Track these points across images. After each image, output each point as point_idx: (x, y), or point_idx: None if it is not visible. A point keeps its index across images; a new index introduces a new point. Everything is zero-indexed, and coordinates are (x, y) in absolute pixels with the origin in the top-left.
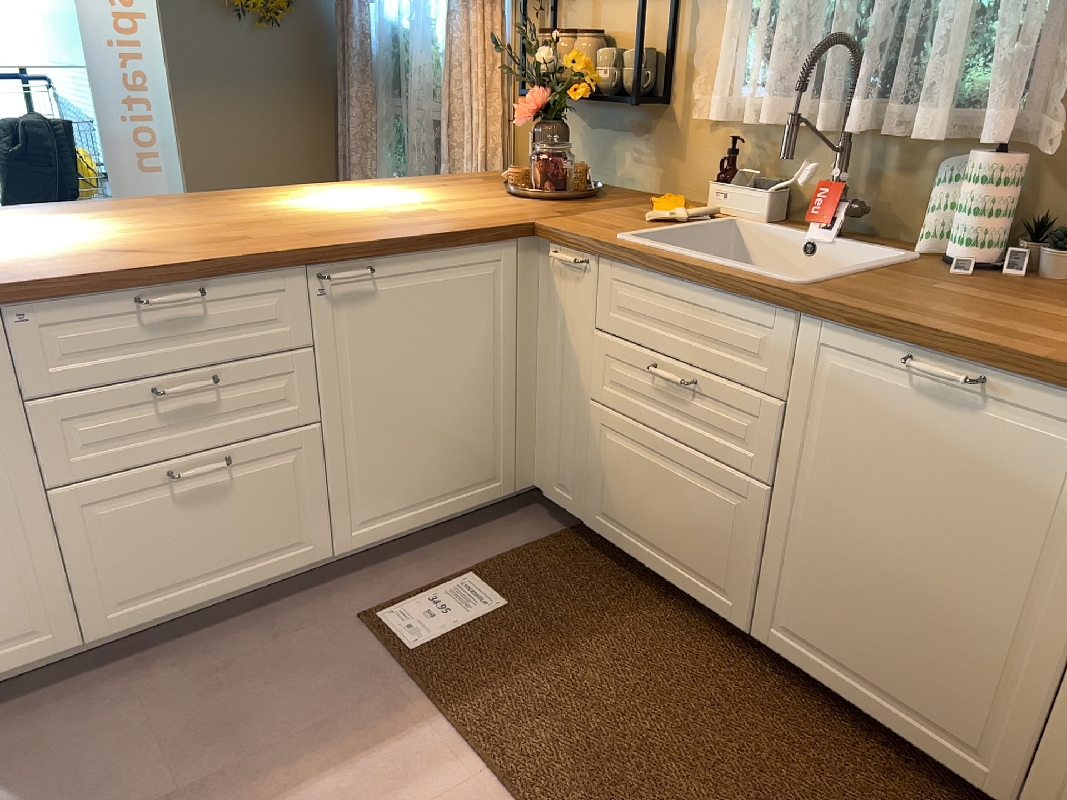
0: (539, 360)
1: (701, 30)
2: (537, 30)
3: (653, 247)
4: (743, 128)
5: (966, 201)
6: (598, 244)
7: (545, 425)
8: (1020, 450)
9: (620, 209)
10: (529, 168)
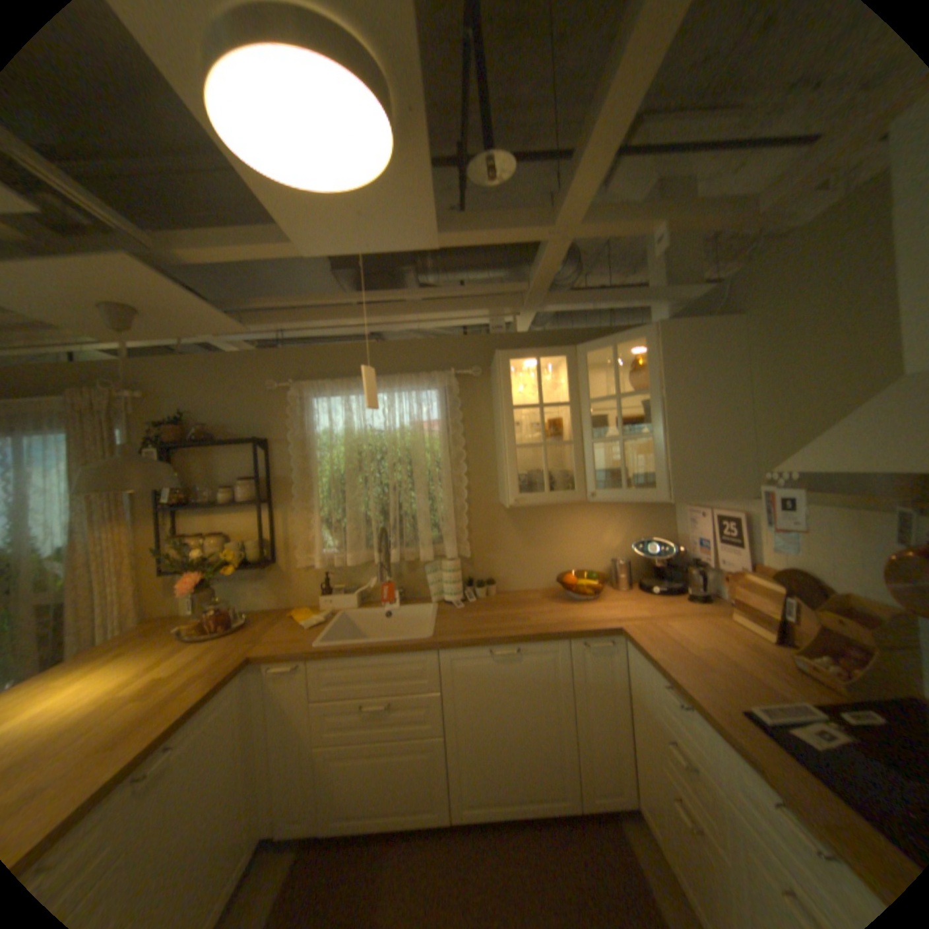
0: (256, 744)
1: (296, 527)
2: (178, 538)
3: (341, 645)
4: (327, 567)
5: (449, 579)
6: (307, 655)
7: (267, 787)
8: (538, 669)
9: (277, 627)
10: (194, 621)
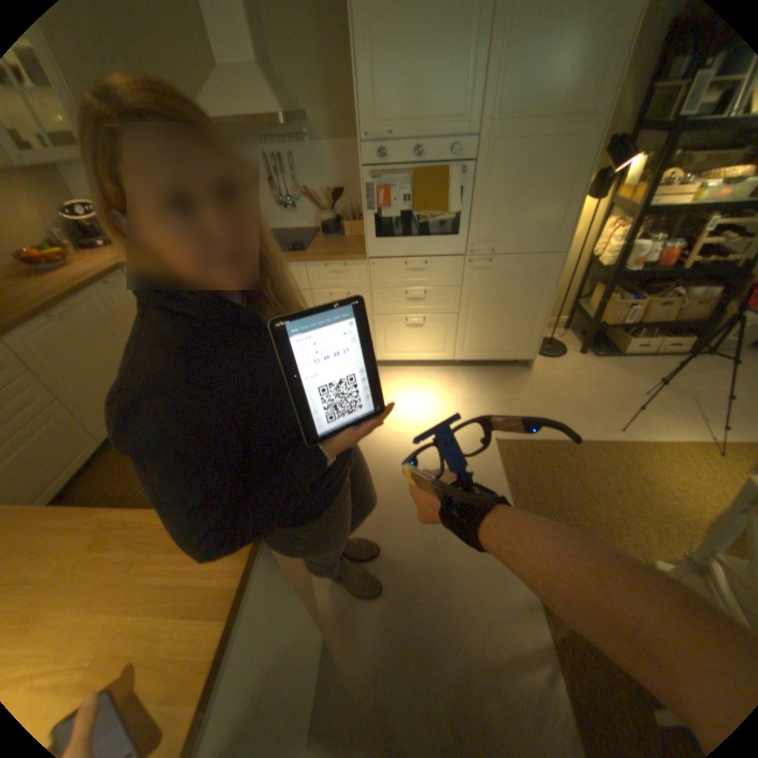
0: None
1: None
2: None
3: None
4: None
5: None
6: None
7: None
8: (85, 313)
9: None
10: None
